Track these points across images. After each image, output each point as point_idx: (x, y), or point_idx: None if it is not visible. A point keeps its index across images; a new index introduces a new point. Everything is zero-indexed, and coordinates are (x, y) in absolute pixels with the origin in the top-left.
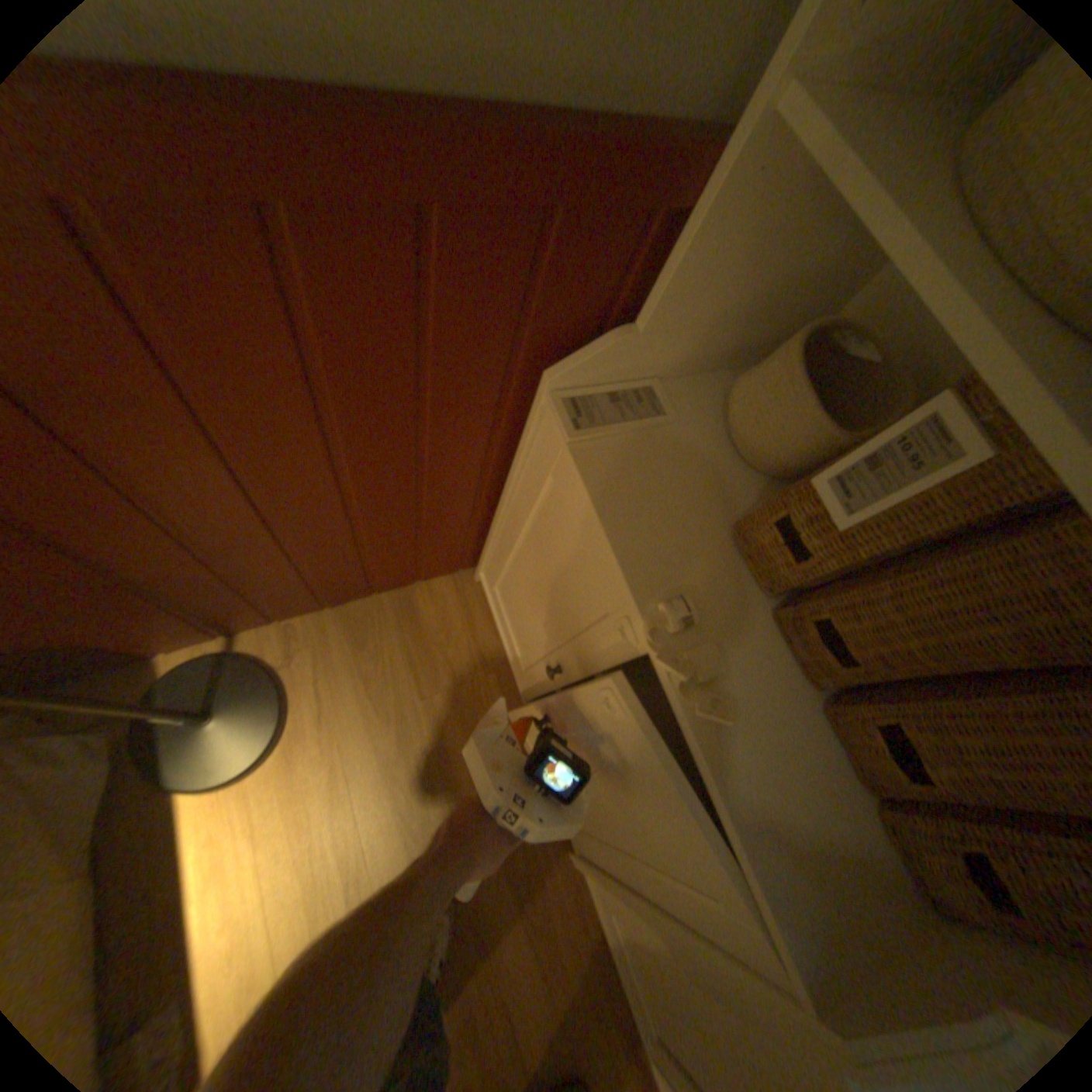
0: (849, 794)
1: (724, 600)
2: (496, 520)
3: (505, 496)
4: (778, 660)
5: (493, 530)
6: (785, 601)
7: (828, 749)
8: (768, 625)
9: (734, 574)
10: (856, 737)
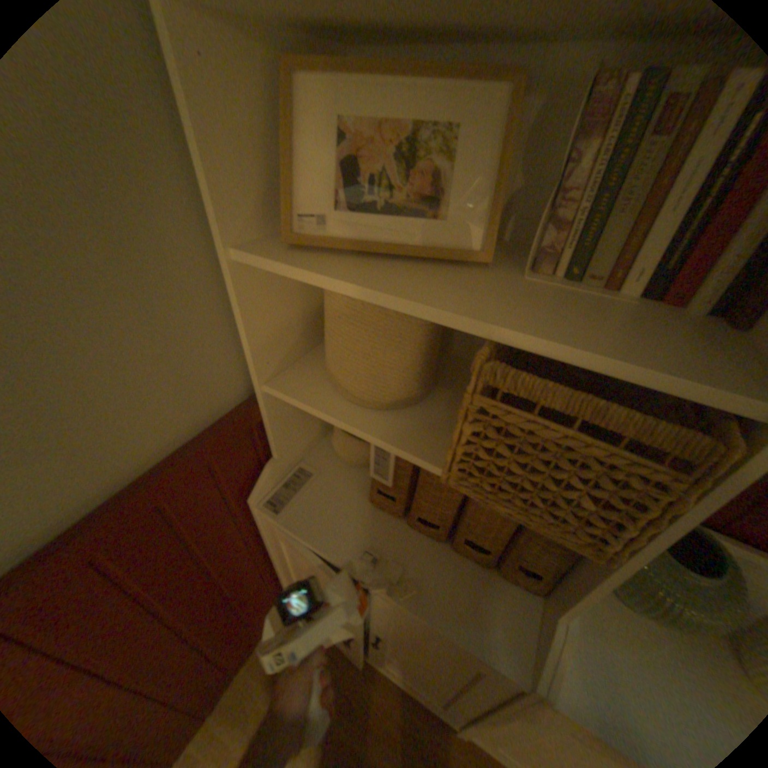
0: (481, 578)
1: (383, 538)
2: (277, 570)
3: (272, 556)
4: (420, 544)
5: (279, 576)
6: (406, 517)
7: (461, 566)
8: (407, 532)
9: (380, 522)
10: (467, 551)
